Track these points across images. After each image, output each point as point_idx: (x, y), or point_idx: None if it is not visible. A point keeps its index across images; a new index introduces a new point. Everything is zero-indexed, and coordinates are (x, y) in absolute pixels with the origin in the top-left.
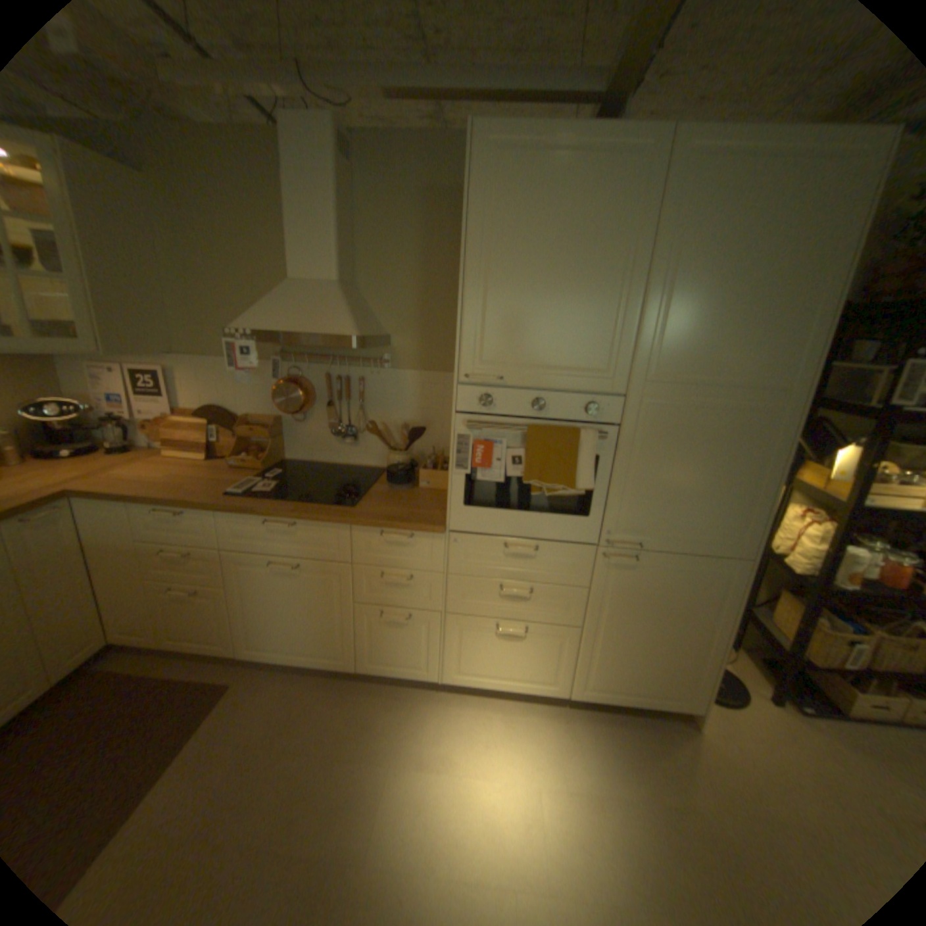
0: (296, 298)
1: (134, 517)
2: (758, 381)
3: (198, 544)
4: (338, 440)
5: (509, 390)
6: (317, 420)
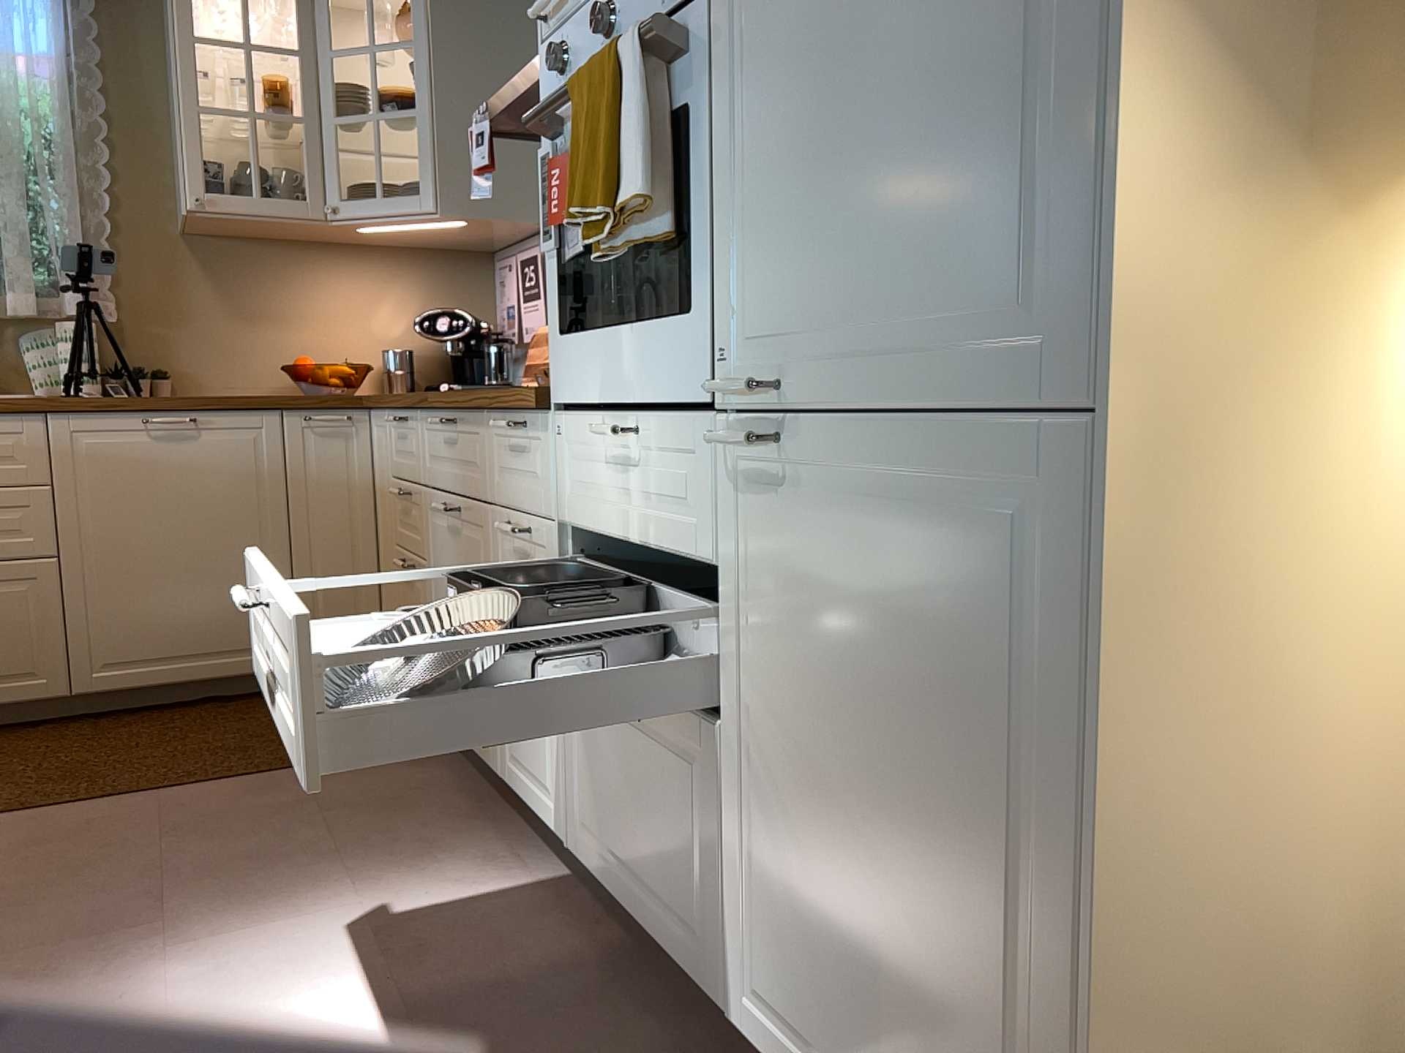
0: None
1: (390, 432)
2: None
3: (414, 473)
4: None
5: (590, 11)
6: None
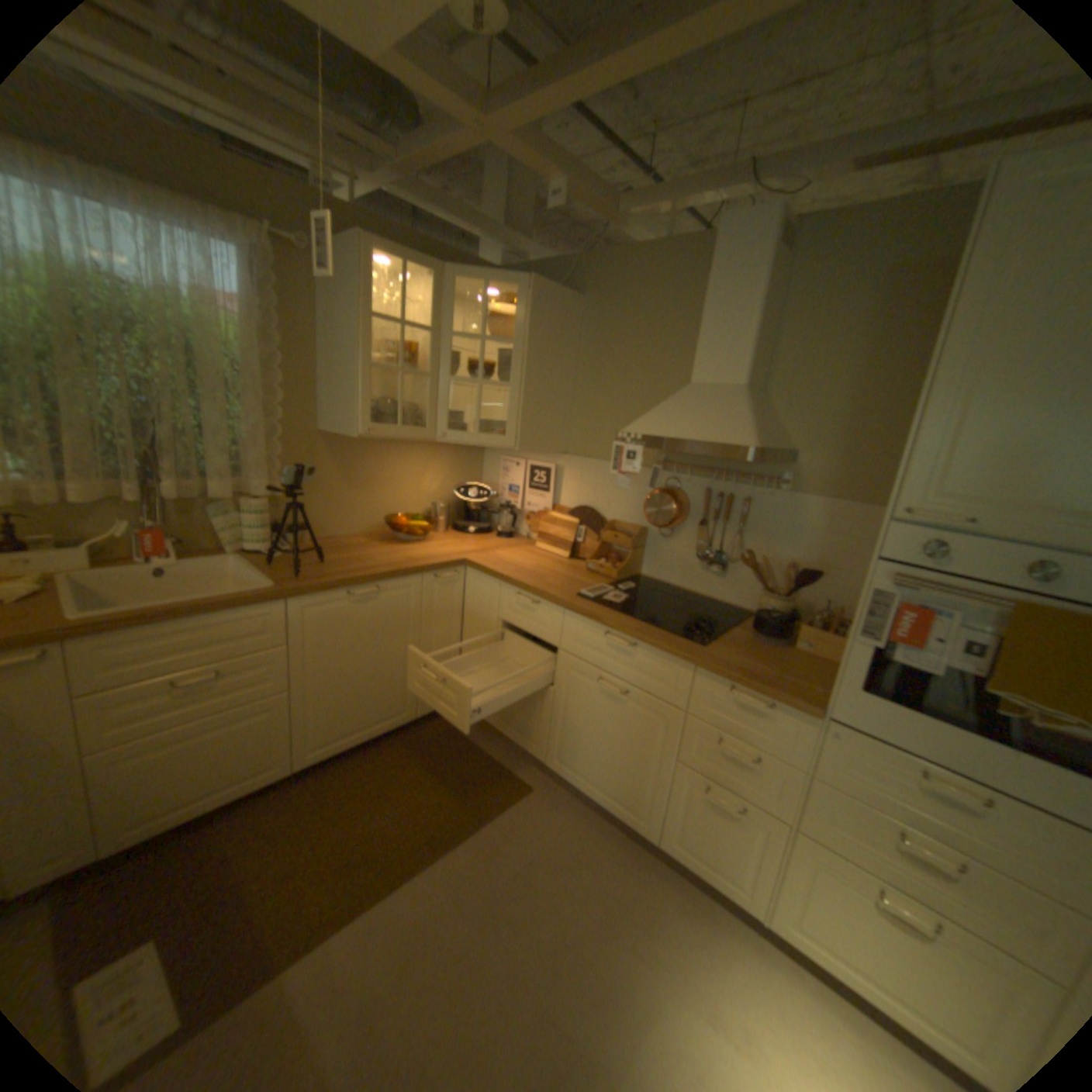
0: (693, 403)
1: (502, 595)
2: None
3: (543, 636)
4: (701, 565)
5: (986, 539)
6: (683, 538)
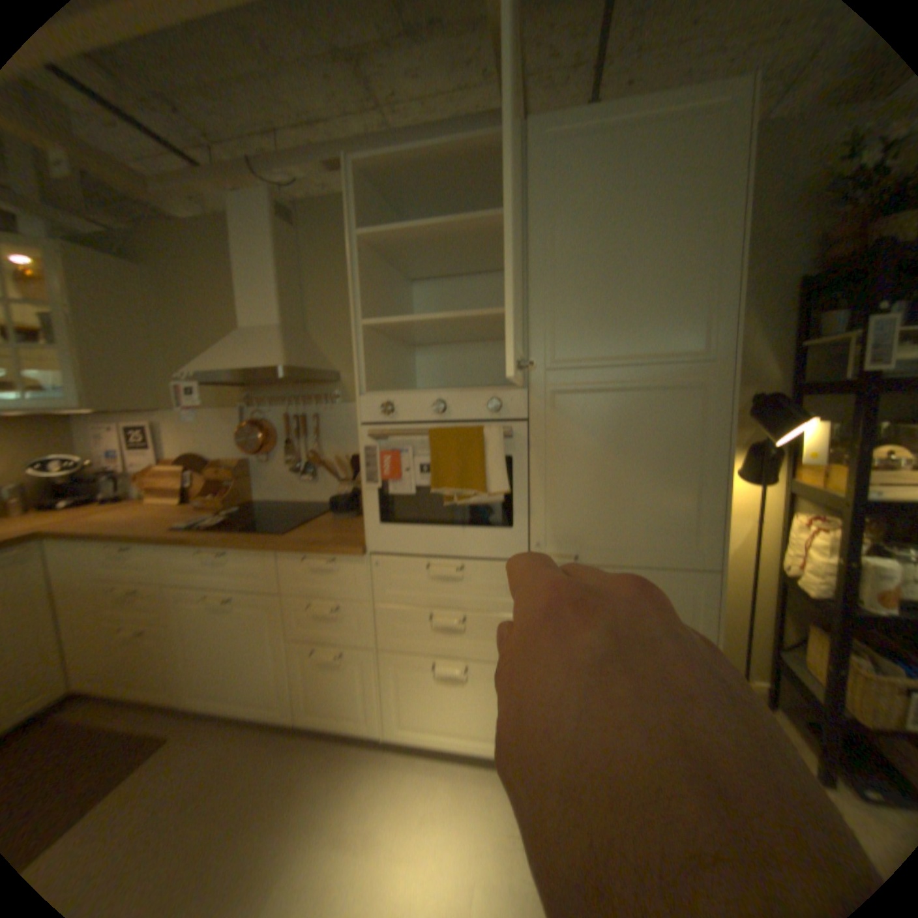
0: (241, 340)
1: (93, 552)
2: (671, 353)
3: (145, 577)
4: (300, 475)
5: (411, 393)
6: (280, 458)
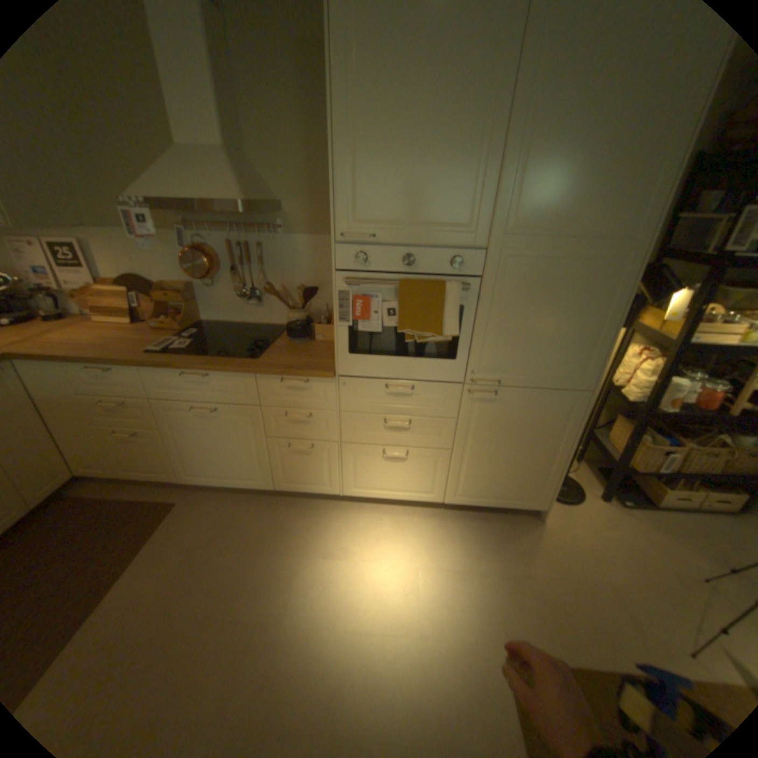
0: (183, 165)
1: (70, 374)
2: (606, 230)
3: (129, 395)
4: (244, 302)
5: (382, 247)
6: (224, 285)
